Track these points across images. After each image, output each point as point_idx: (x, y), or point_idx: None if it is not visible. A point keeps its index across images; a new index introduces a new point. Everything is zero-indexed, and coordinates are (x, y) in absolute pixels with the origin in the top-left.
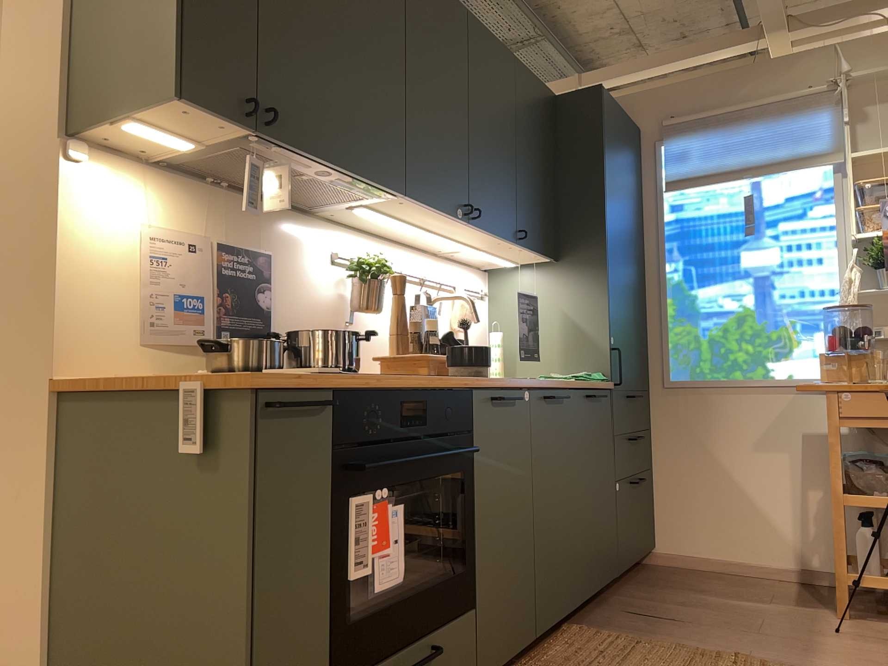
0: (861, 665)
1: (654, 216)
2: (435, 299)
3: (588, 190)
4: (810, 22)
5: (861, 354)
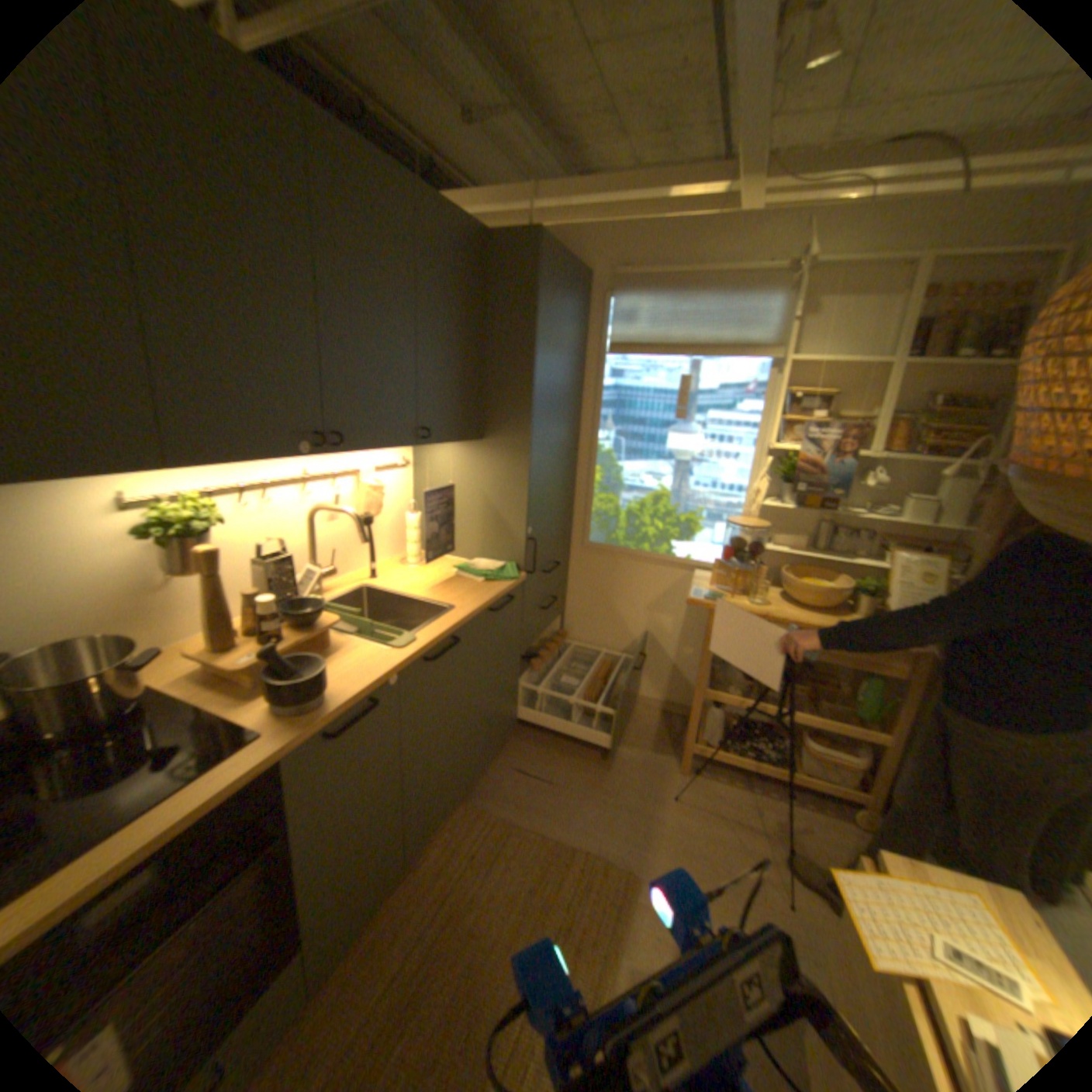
0: (683, 862)
1: (593, 378)
2: (316, 509)
3: (515, 365)
4: (795, 167)
5: (750, 565)
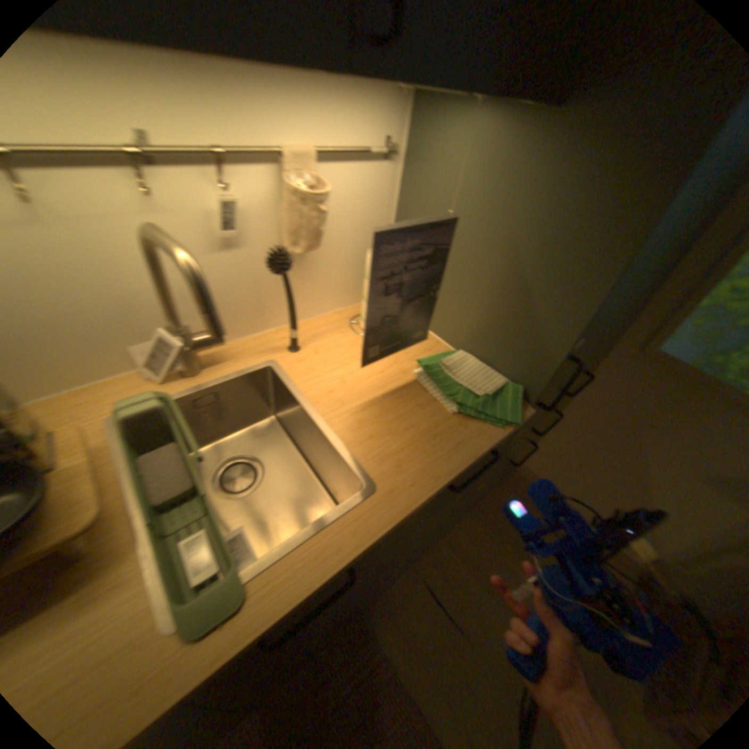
0: None
1: None
2: (147, 230)
3: None
4: None
5: None
